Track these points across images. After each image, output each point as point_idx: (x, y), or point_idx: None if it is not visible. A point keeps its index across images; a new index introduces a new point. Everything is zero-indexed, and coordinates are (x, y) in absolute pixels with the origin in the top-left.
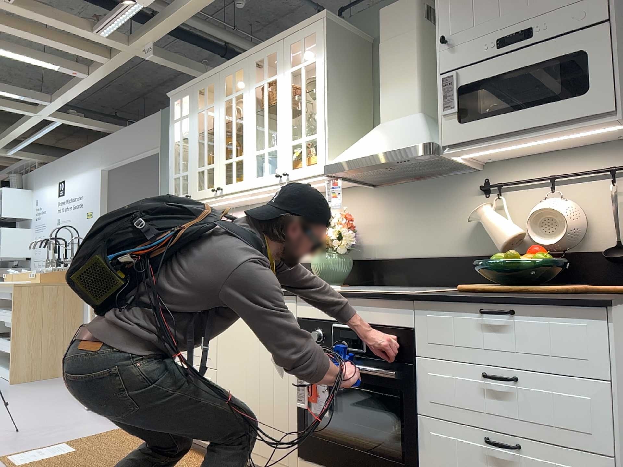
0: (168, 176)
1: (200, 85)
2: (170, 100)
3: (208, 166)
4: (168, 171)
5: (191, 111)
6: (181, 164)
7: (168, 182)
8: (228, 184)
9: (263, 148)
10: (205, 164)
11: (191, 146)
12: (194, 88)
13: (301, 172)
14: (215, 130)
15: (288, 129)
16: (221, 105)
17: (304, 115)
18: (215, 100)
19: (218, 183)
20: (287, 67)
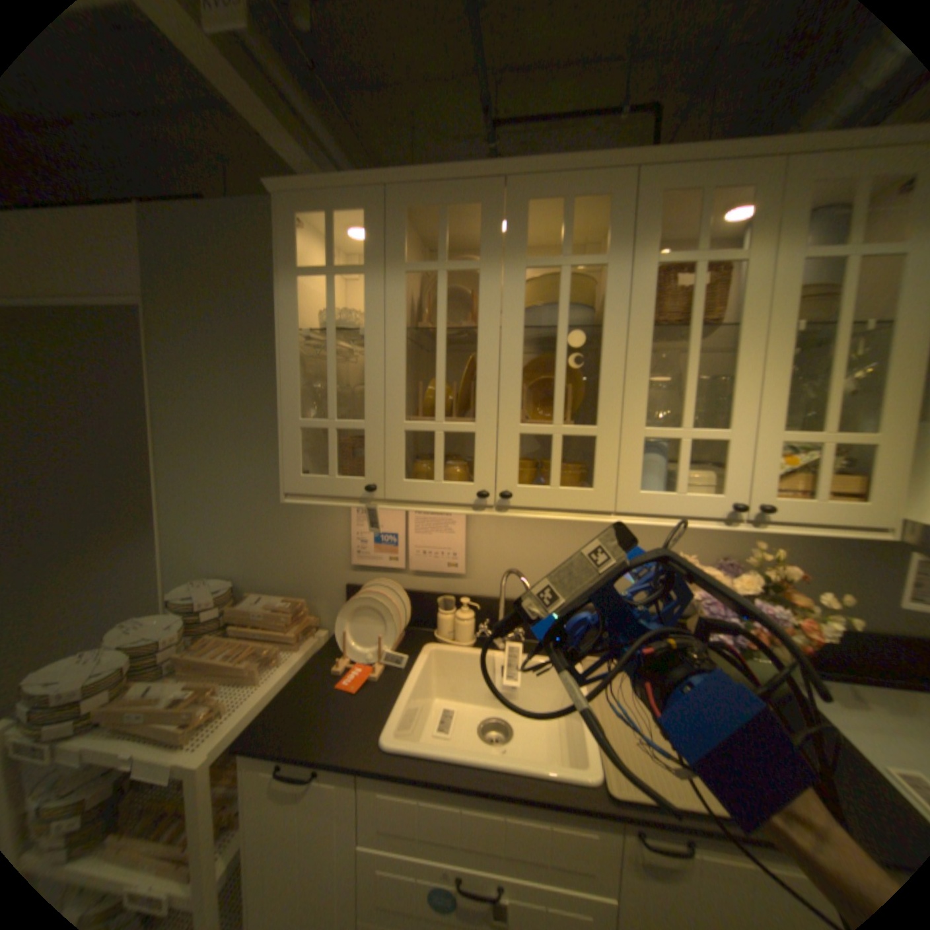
0: (176, 373)
1: (417, 190)
2: (274, 200)
3: (454, 426)
4: (175, 360)
5: (376, 257)
6: (334, 396)
7: (177, 386)
8: (535, 488)
9: (676, 428)
10: (441, 417)
11: (376, 357)
12: (389, 192)
13: (817, 513)
14: (484, 337)
15: (779, 402)
16: (515, 272)
17: (843, 380)
18: (487, 252)
19: (494, 476)
20: (796, 238)
